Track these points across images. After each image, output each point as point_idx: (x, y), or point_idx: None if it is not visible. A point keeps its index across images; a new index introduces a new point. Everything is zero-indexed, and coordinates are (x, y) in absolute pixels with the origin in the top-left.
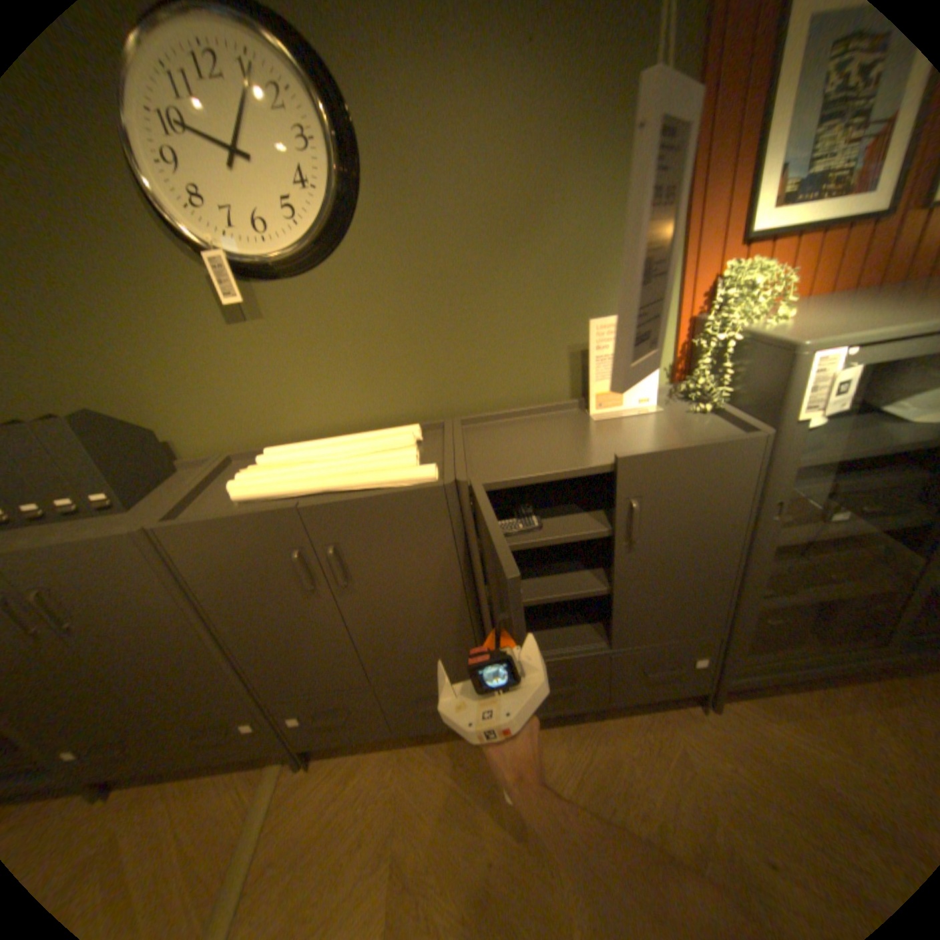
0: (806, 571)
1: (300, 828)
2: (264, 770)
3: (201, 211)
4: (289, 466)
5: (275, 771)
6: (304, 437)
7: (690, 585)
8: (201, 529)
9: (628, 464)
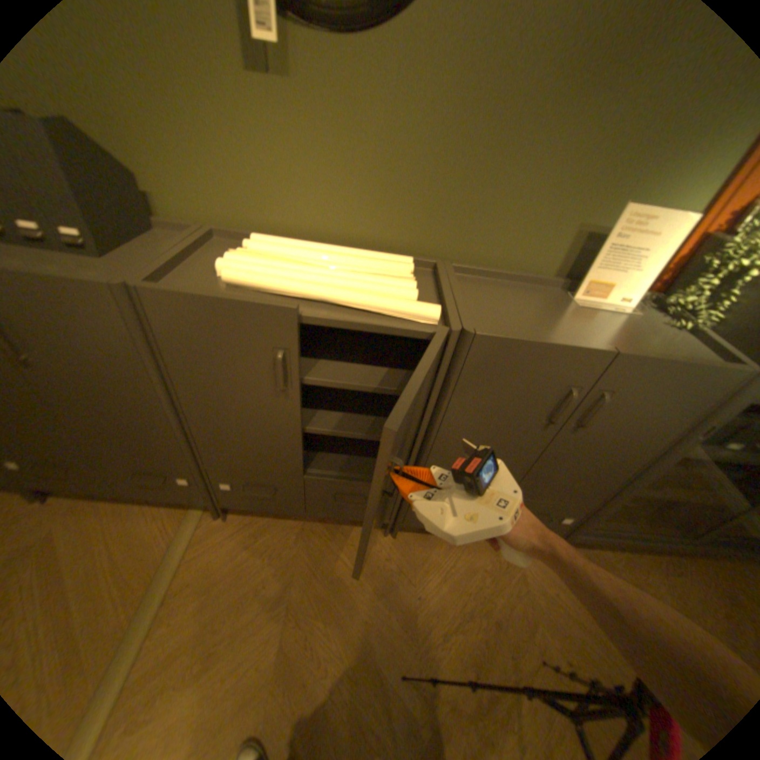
0: (681, 476)
1: (218, 563)
2: (190, 511)
3: None
4: (284, 261)
5: (199, 514)
6: (293, 233)
7: (601, 467)
8: (193, 302)
9: (626, 360)
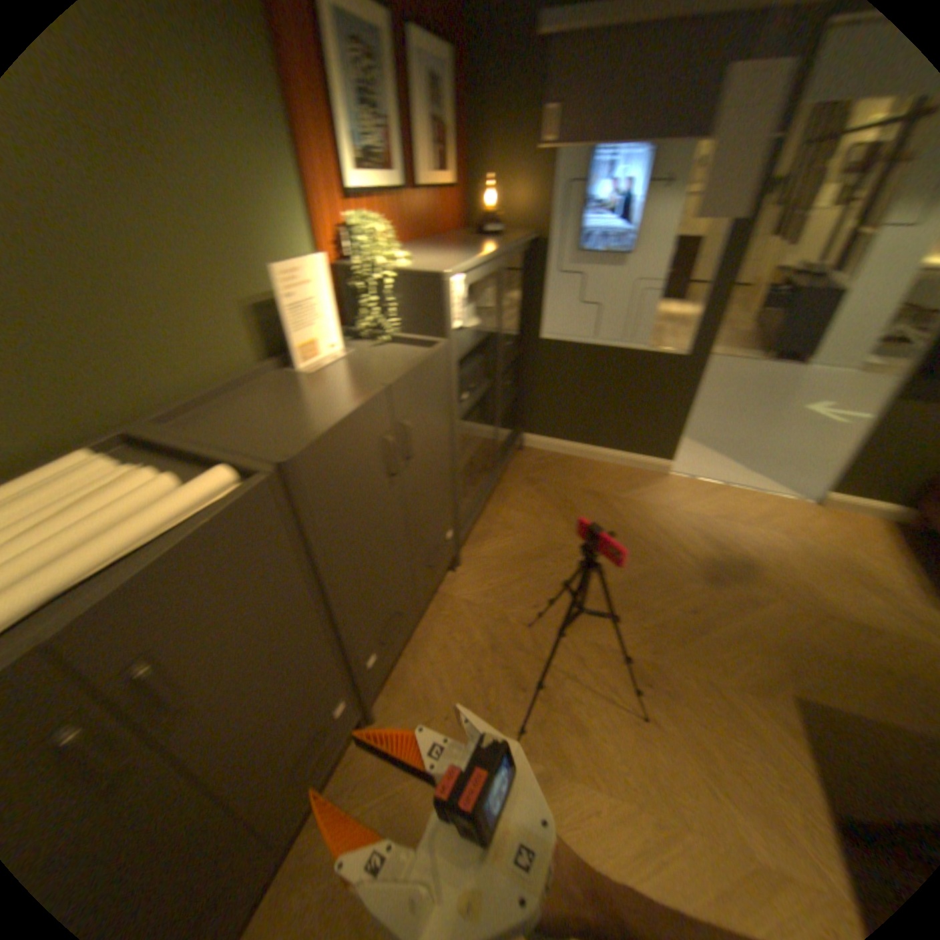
0: (464, 439)
1: None
2: None
3: None
4: None
5: None
6: None
7: (438, 475)
8: None
9: (397, 388)
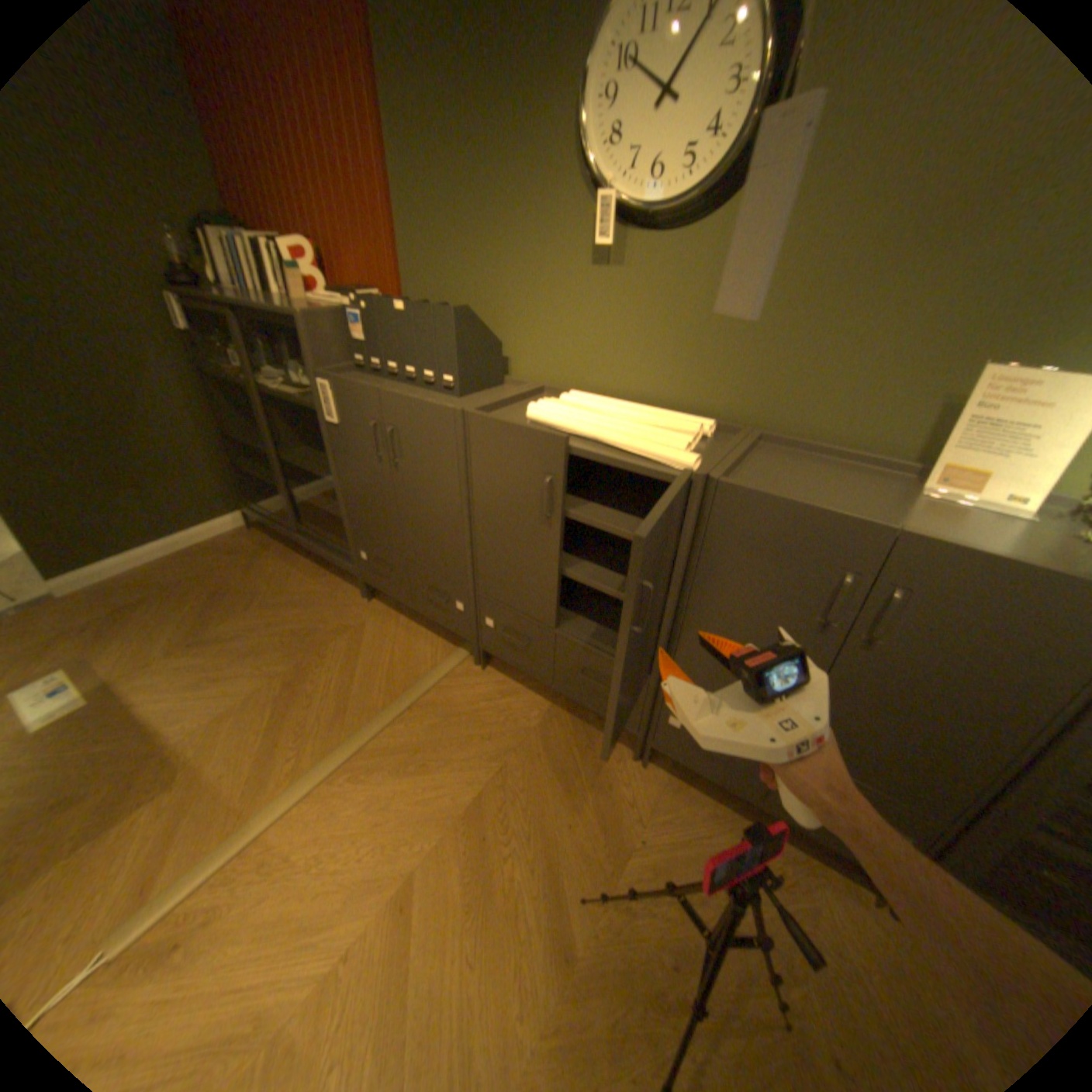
0: None
1: (463, 699)
2: (461, 649)
3: (618, 149)
4: (583, 409)
5: (467, 654)
6: (611, 394)
7: (933, 735)
8: (499, 426)
9: (916, 542)
